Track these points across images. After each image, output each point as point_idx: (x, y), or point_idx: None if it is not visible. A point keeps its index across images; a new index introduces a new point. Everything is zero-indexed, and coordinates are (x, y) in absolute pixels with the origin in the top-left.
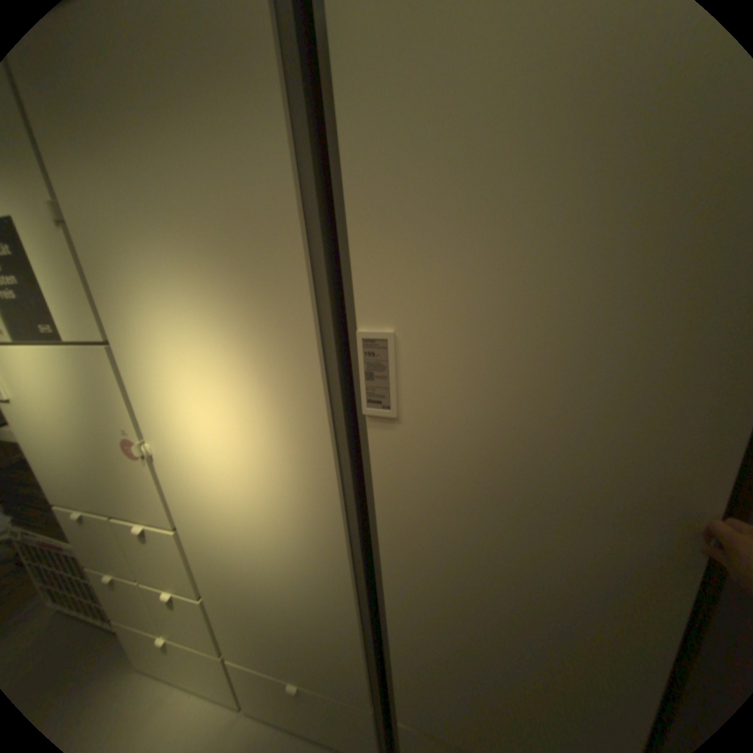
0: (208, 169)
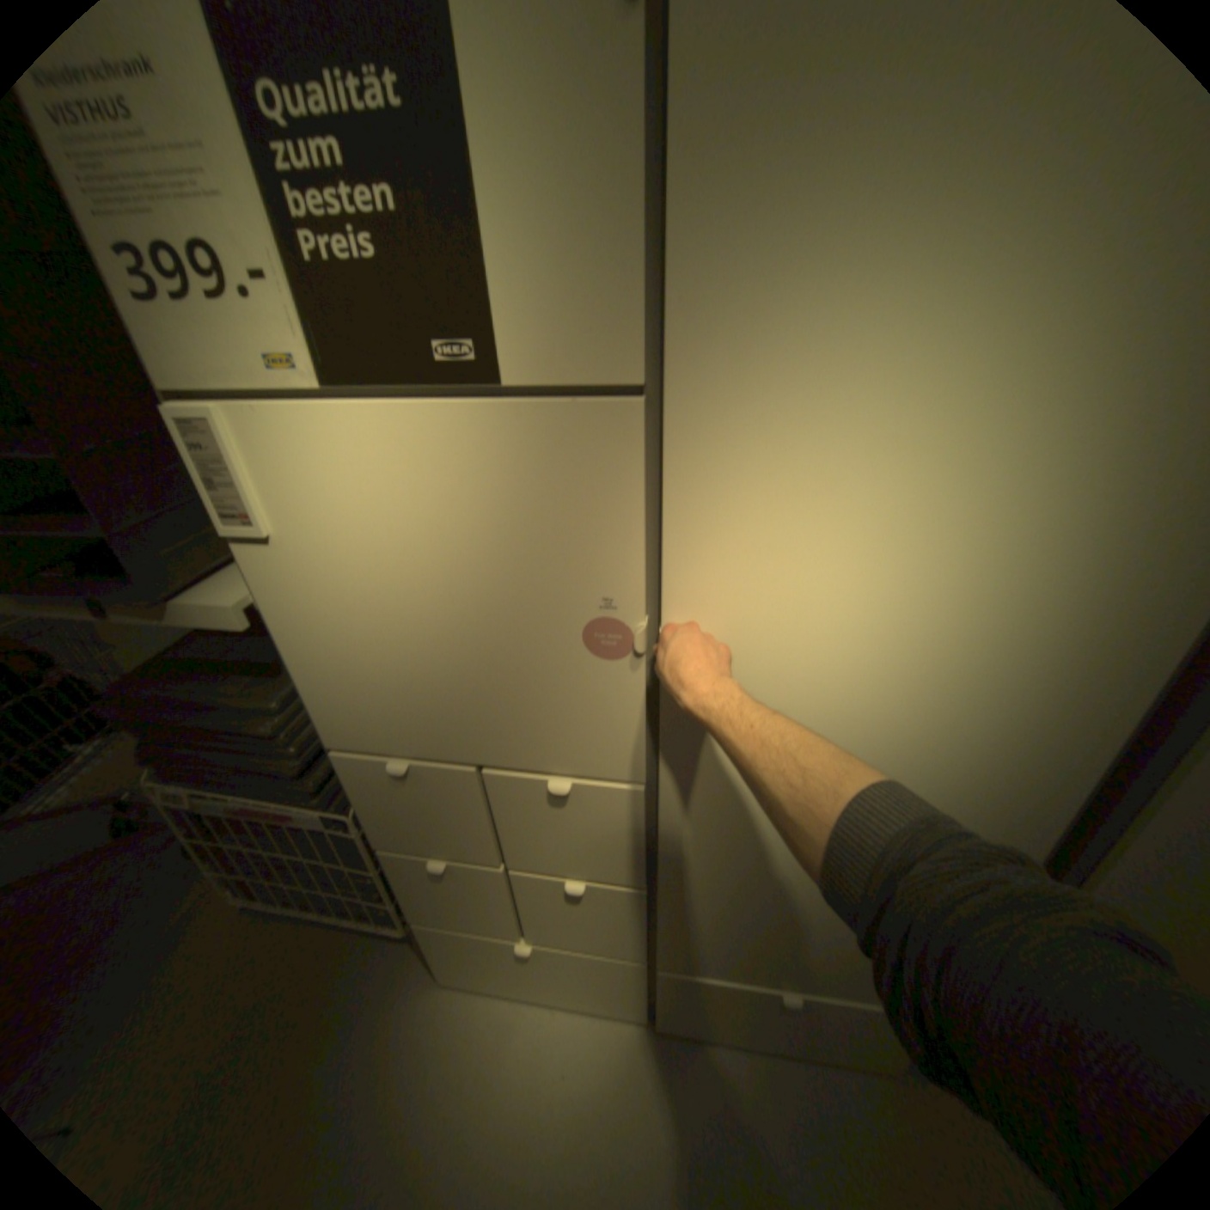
0: None
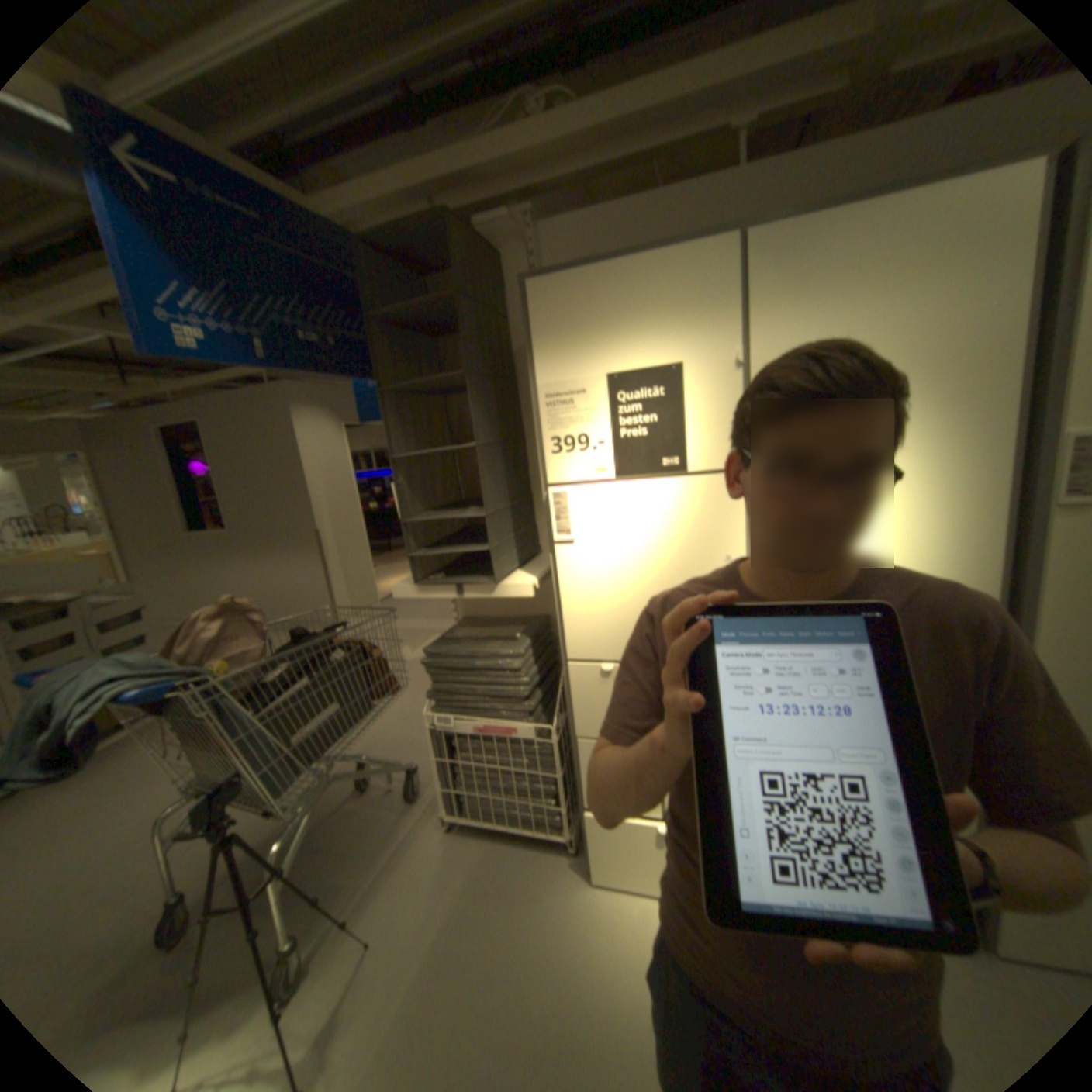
0: (940, 316)
